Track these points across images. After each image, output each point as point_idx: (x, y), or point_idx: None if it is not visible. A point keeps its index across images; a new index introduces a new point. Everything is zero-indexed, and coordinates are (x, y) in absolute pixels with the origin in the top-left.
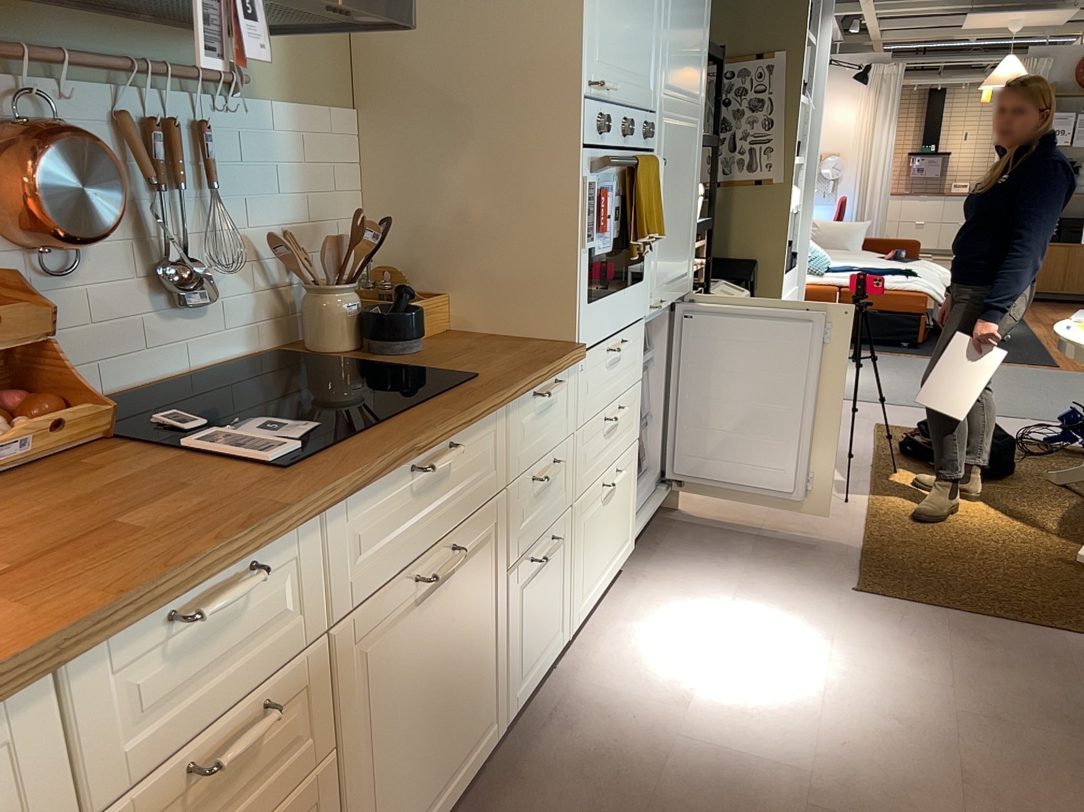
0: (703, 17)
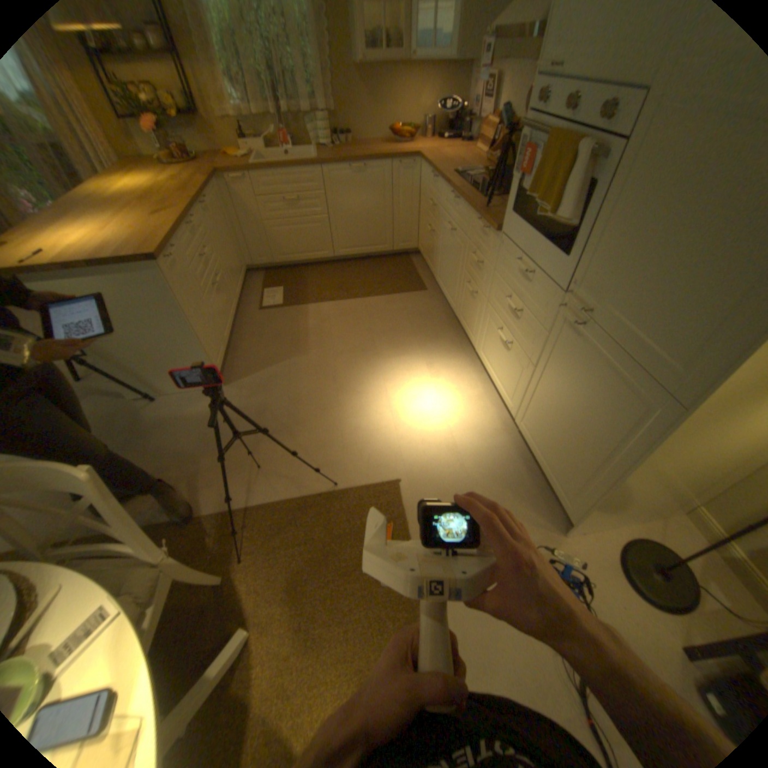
0: None
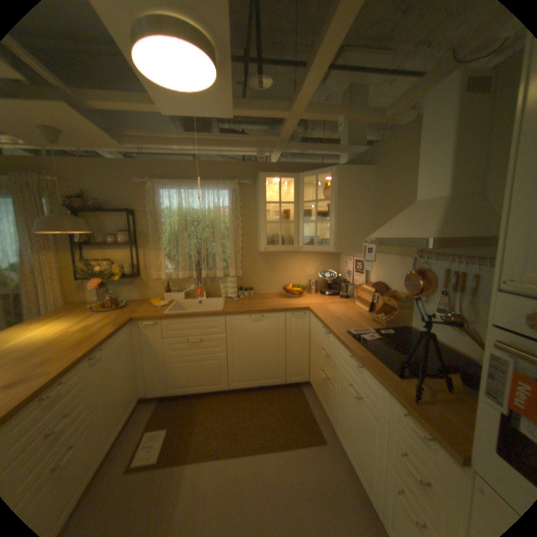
0: None
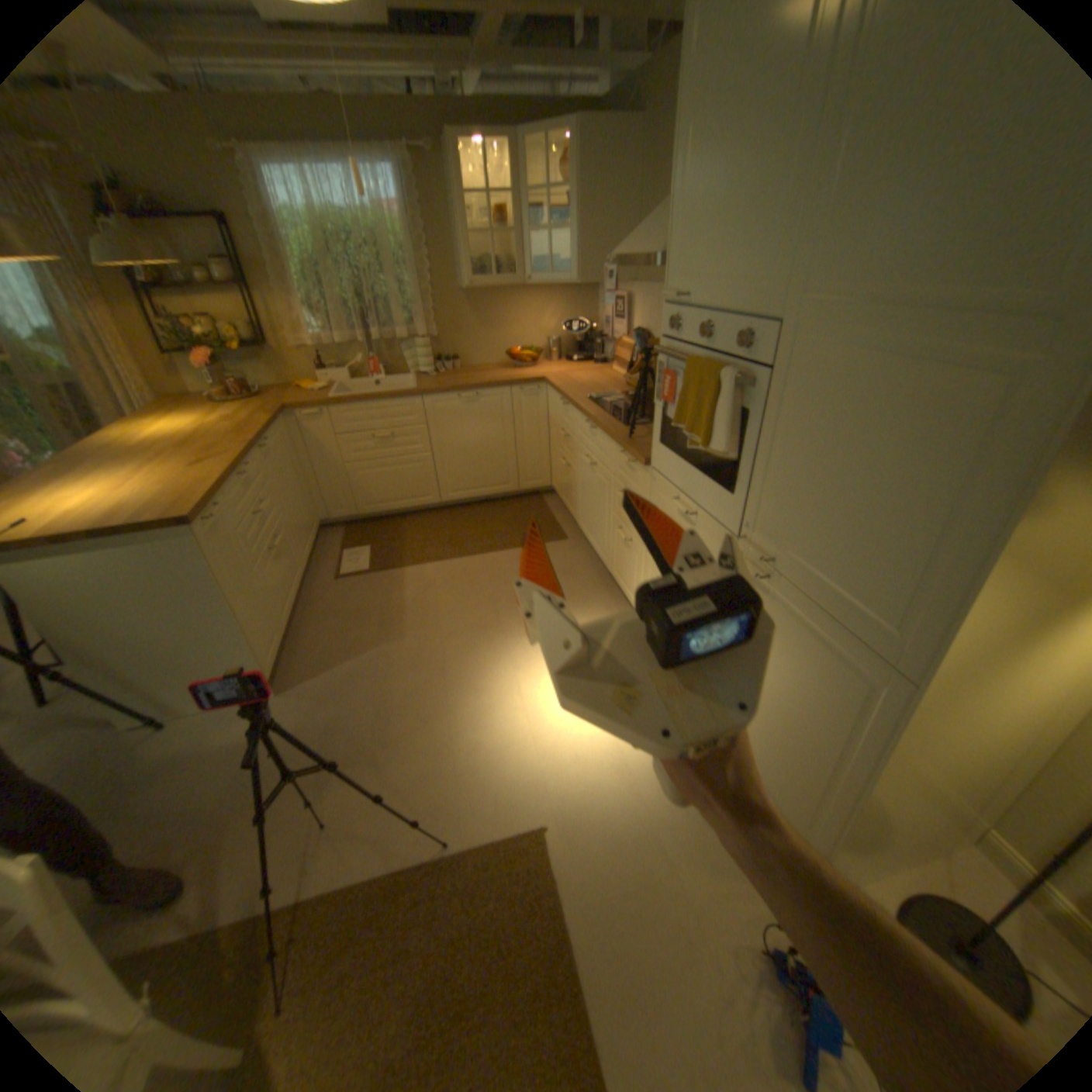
0: None
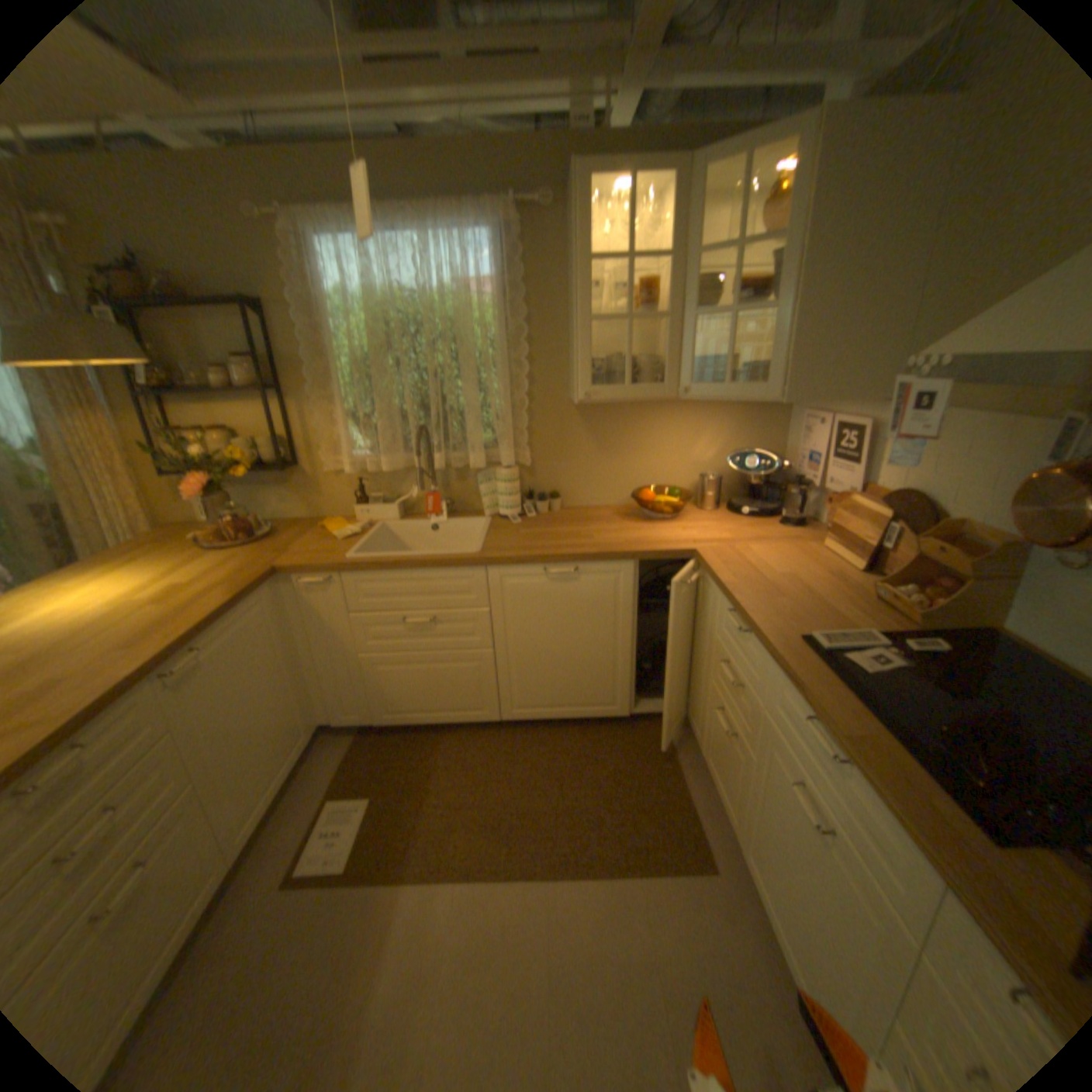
0: None
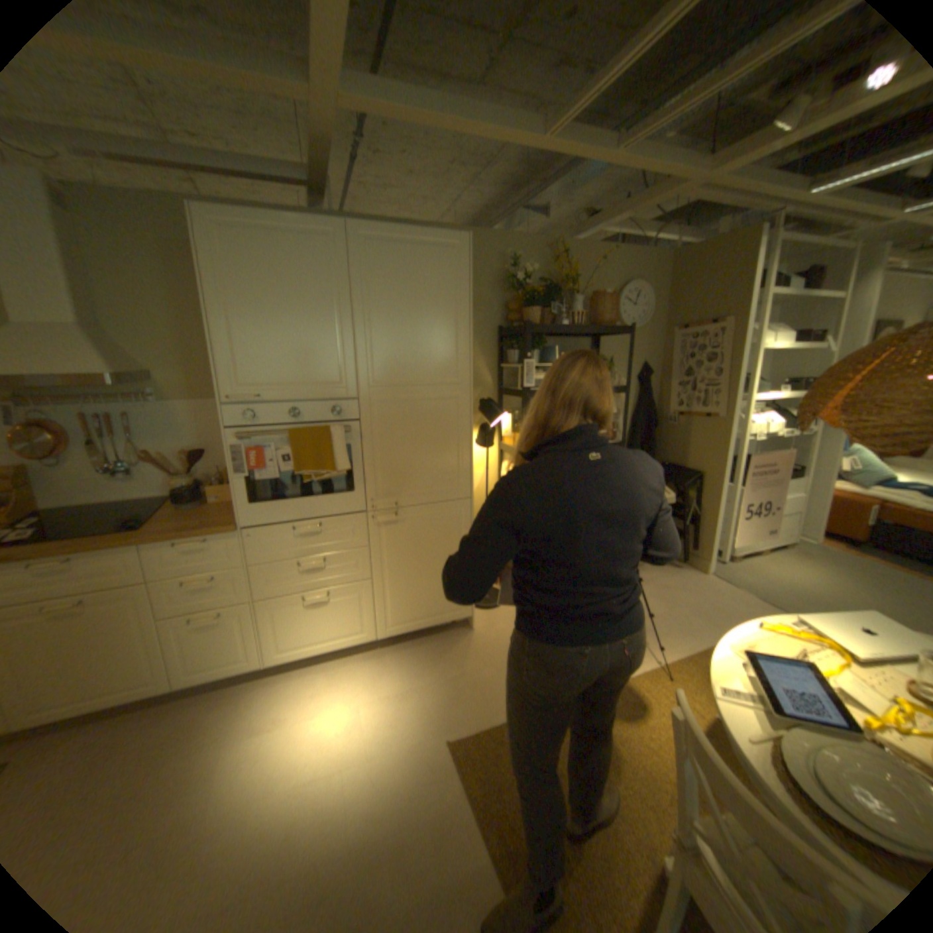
0: (448, 330)
